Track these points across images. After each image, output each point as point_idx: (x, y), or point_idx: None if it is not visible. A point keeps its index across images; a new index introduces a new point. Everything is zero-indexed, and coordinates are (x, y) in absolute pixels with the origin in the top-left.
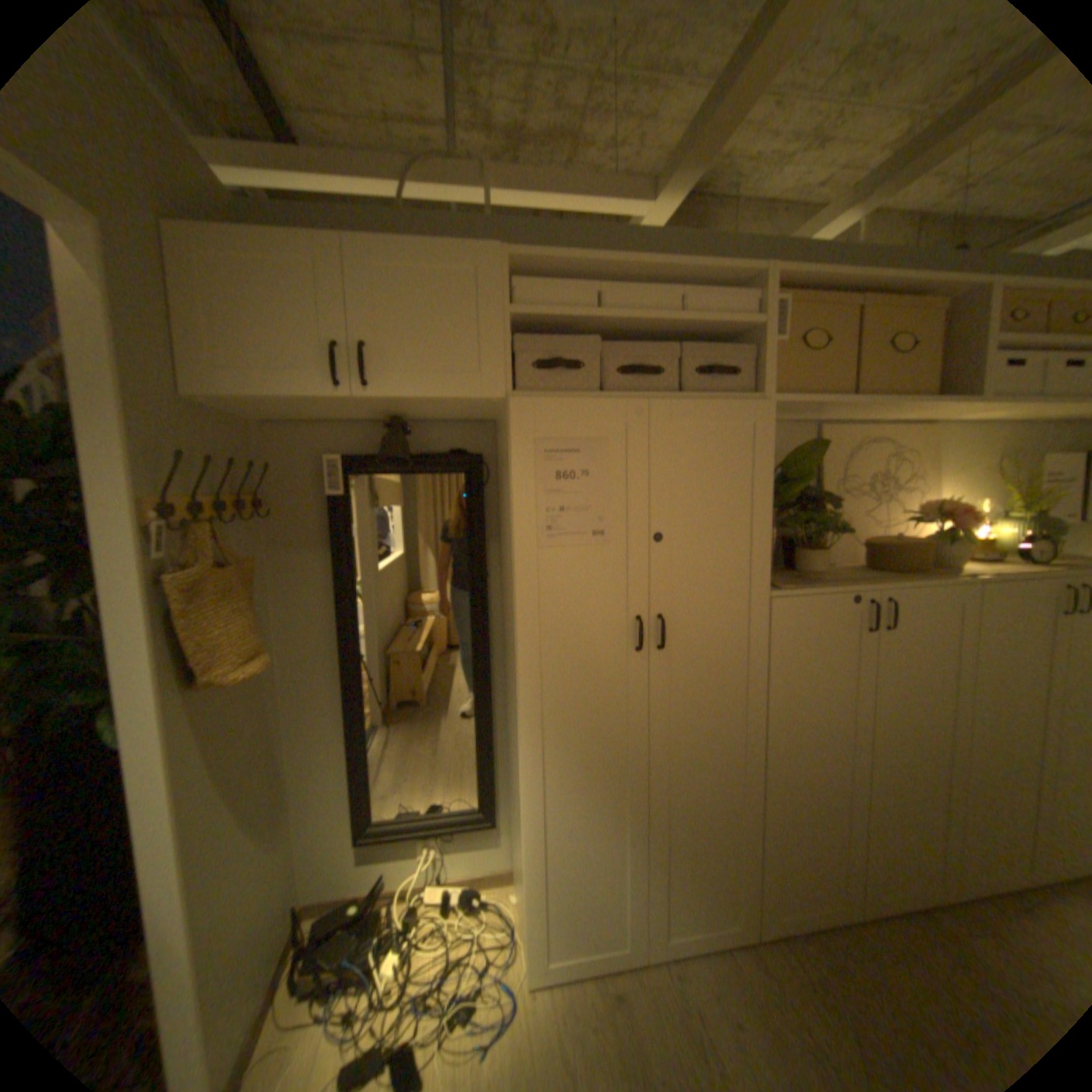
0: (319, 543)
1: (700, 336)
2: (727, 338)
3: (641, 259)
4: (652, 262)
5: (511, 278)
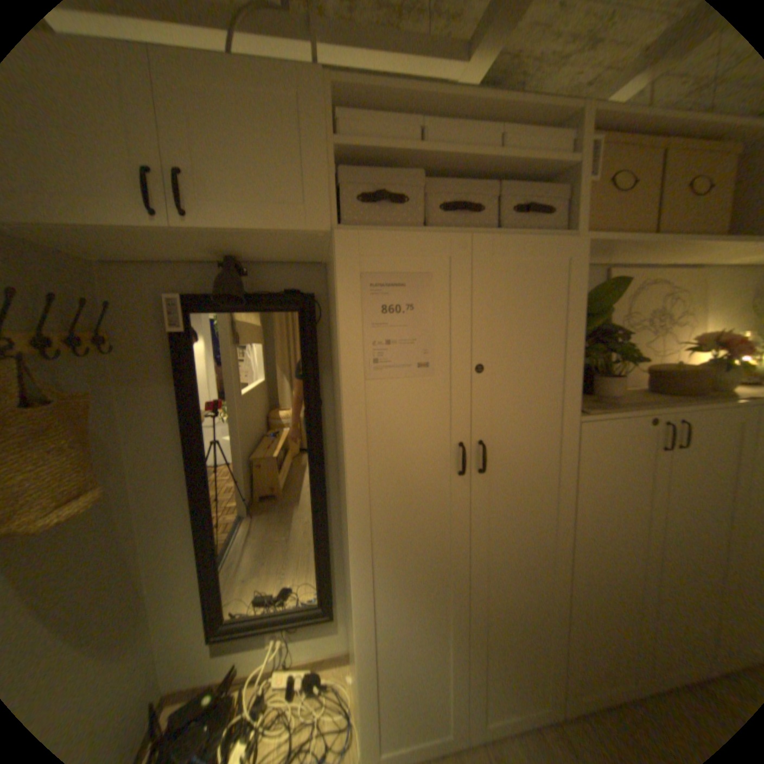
0: (165, 376)
1: (515, 178)
2: (539, 181)
3: (465, 92)
4: (475, 95)
5: (335, 108)
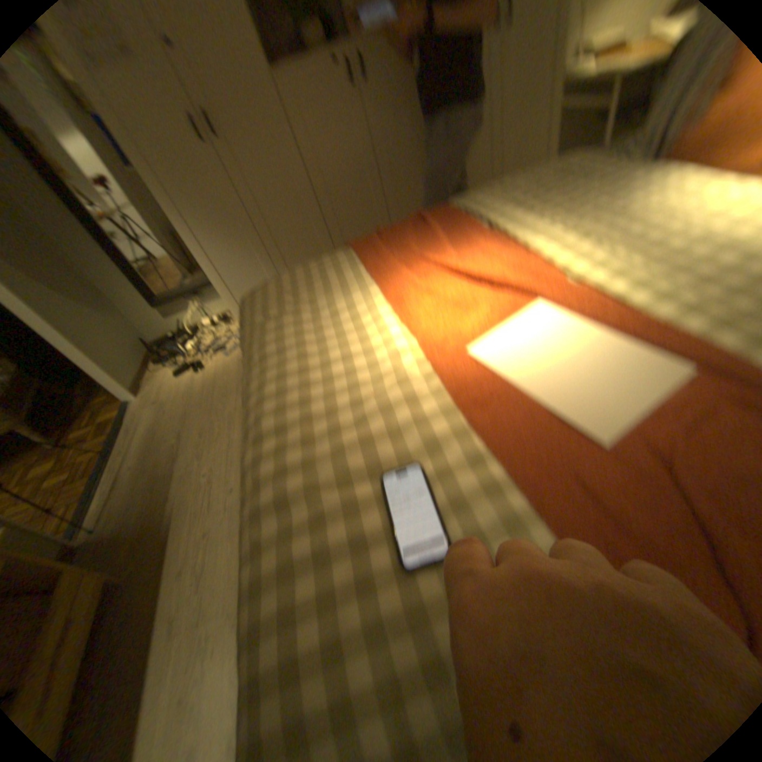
0: None
1: None
2: None
3: None
4: None
5: None
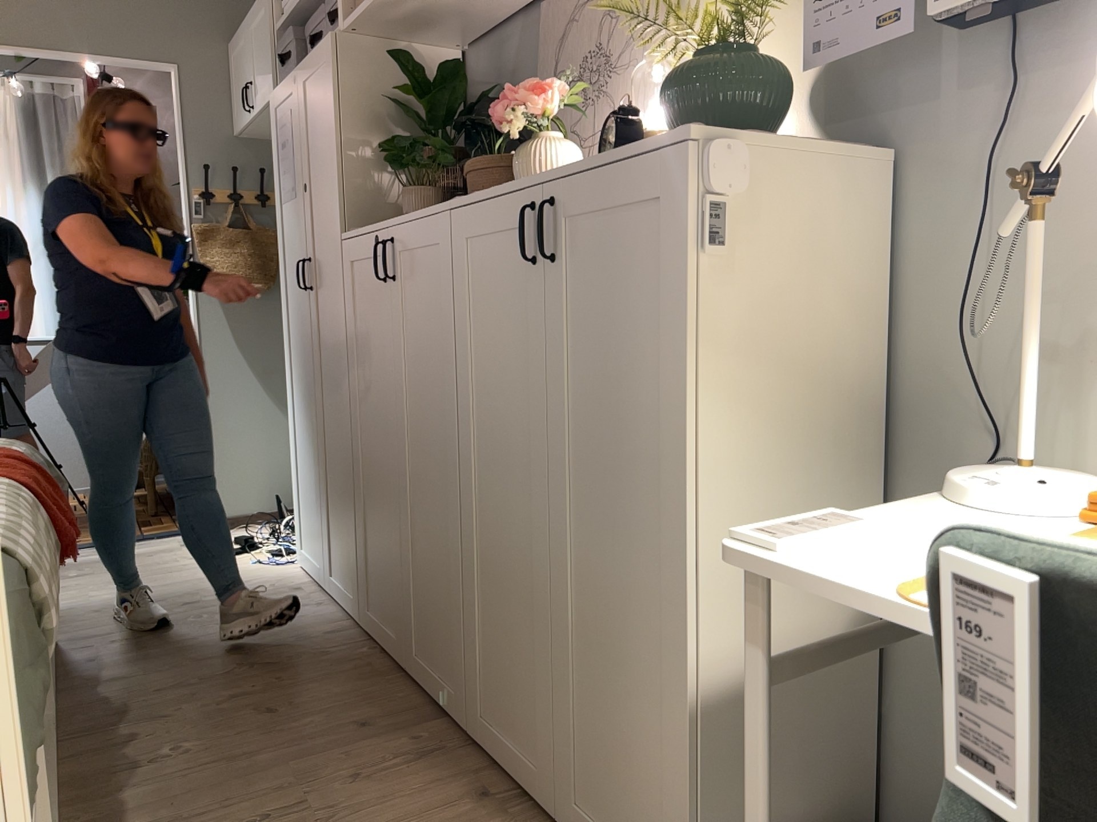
0: None
1: None
2: None
3: None
4: None
5: None
